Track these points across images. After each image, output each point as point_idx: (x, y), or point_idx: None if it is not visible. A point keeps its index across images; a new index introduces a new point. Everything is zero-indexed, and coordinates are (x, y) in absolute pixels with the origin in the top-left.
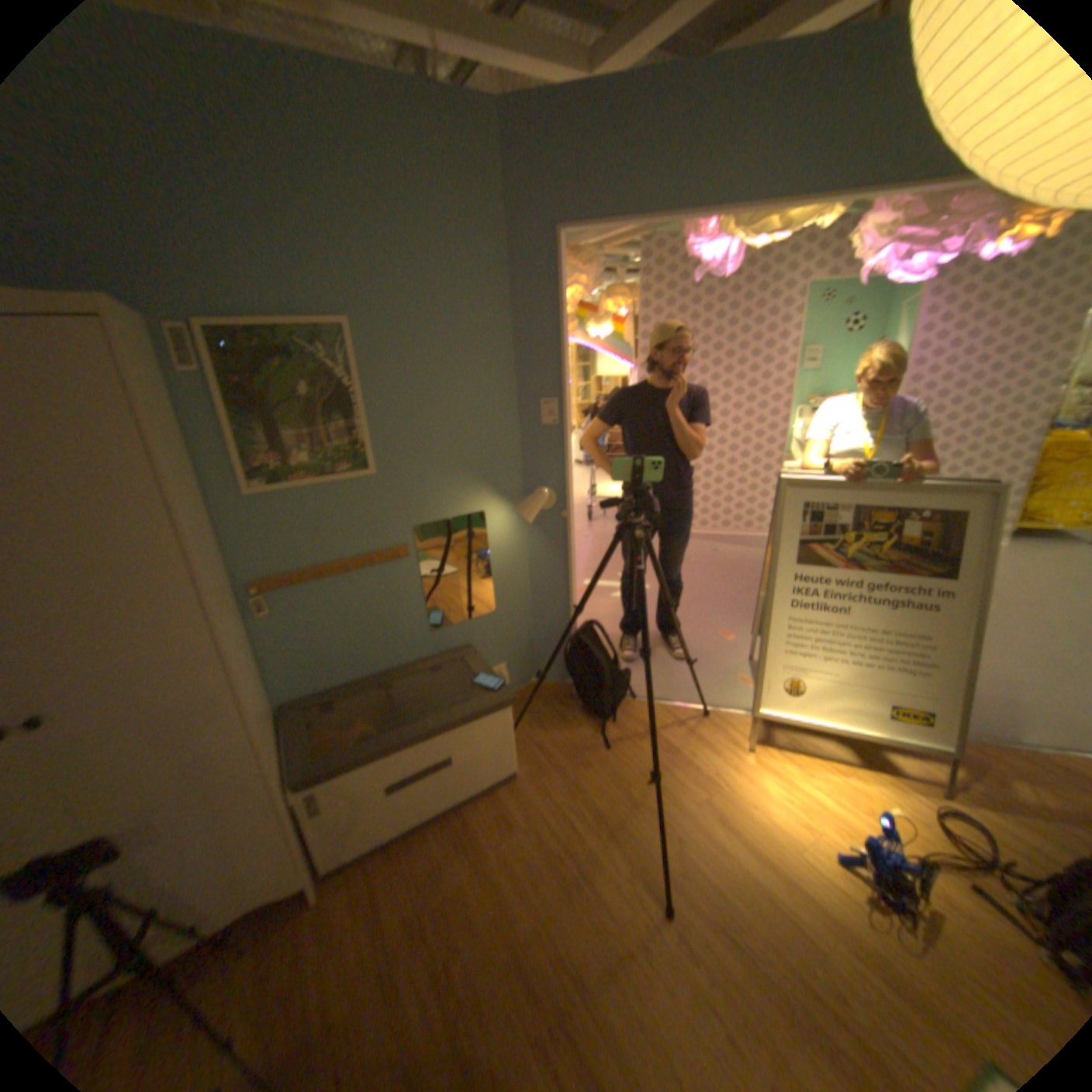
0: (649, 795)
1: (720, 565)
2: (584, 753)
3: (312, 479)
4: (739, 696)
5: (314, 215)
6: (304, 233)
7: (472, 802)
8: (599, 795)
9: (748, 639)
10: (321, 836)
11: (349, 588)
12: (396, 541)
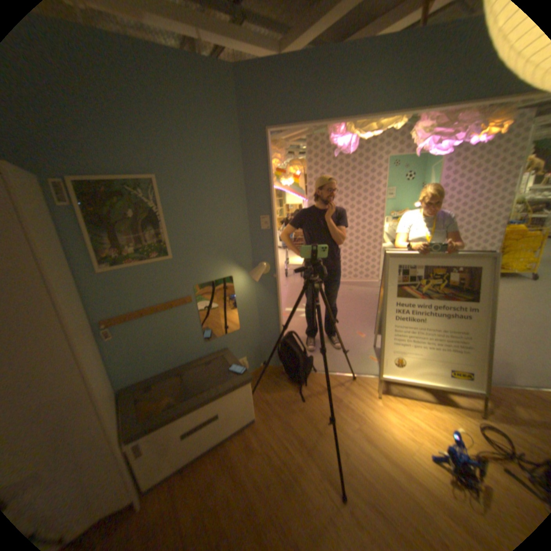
0: (328, 427)
1: (354, 297)
2: (291, 405)
3: (136, 262)
4: (370, 367)
5: (135, 121)
6: (130, 130)
7: (230, 438)
8: (300, 429)
9: (372, 336)
10: (142, 467)
11: (158, 321)
12: (184, 293)
